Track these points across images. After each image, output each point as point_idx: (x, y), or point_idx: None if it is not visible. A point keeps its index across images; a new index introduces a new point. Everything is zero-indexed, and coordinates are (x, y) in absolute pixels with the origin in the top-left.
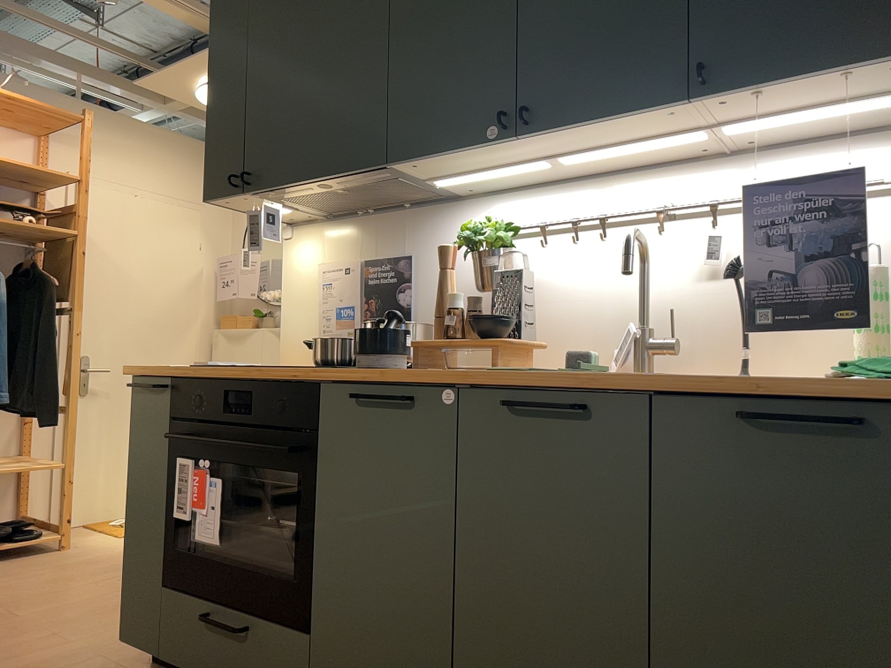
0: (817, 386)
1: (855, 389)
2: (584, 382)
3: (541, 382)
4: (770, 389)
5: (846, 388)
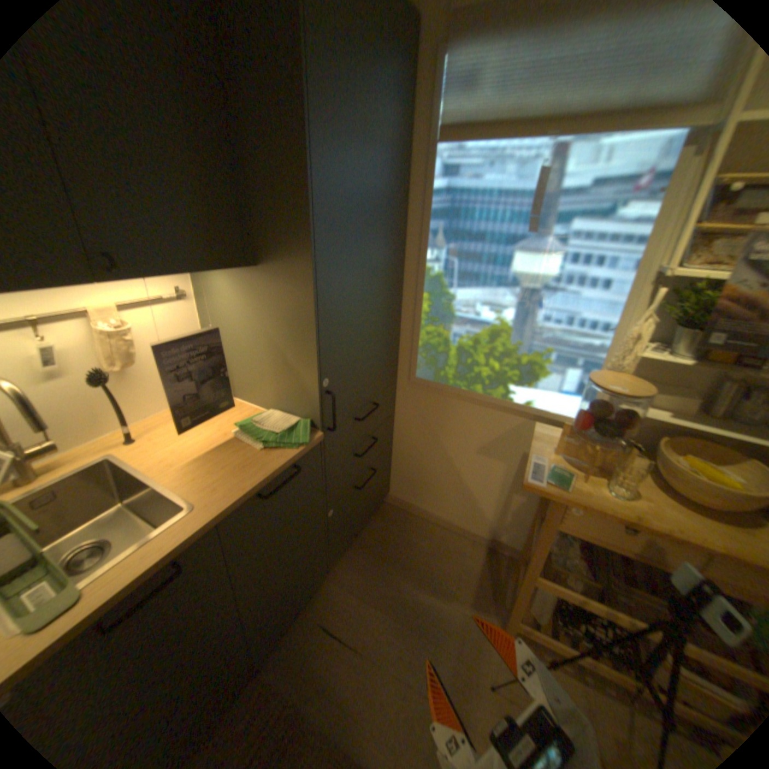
0: (277, 464)
1: (289, 457)
2: (172, 555)
3: (122, 586)
4: (269, 479)
5: (293, 461)
